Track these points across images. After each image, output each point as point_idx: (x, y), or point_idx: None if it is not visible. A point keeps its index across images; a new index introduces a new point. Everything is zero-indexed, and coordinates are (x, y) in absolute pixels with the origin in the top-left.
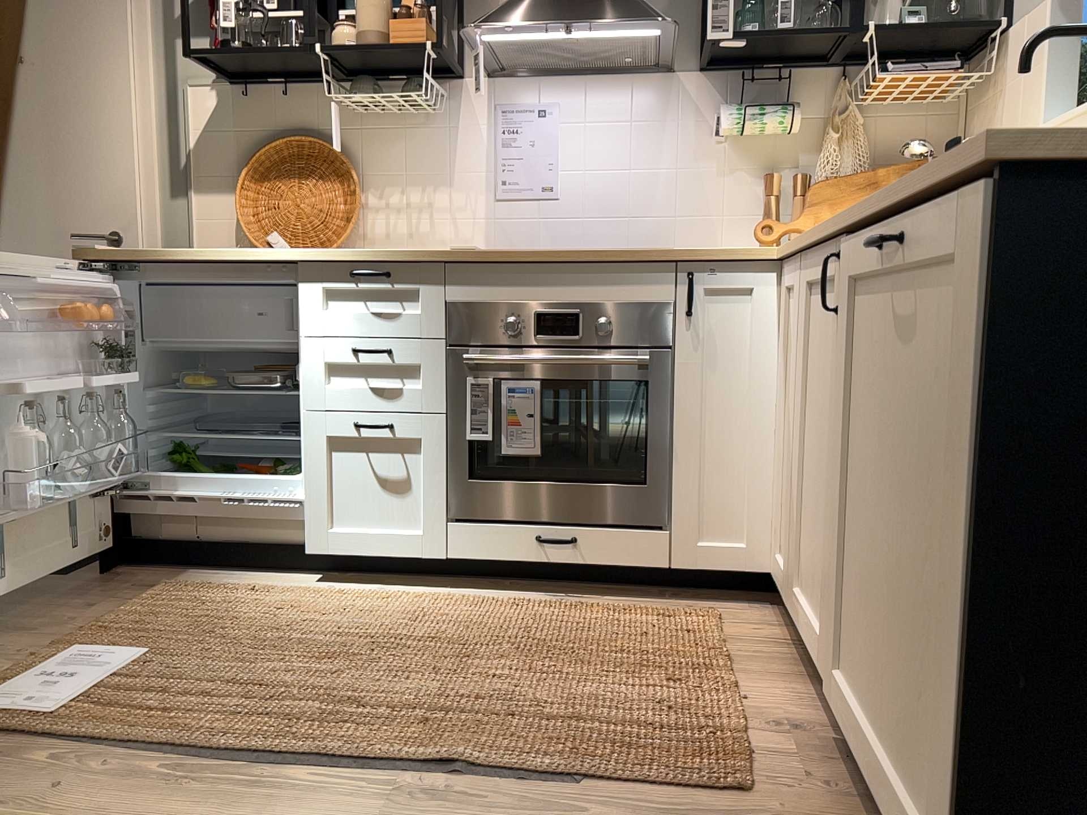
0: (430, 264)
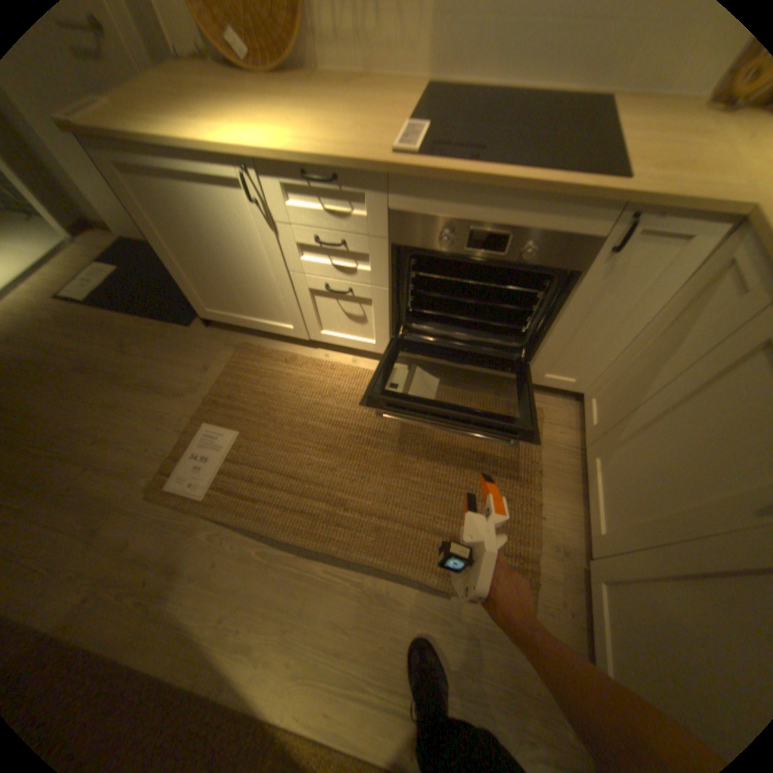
0: (374, 174)
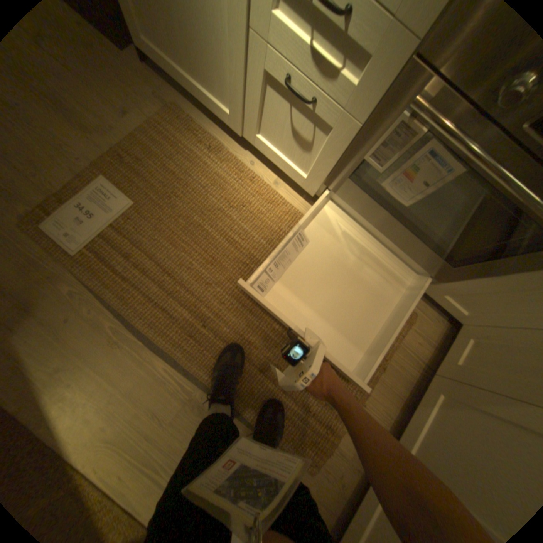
0: None
